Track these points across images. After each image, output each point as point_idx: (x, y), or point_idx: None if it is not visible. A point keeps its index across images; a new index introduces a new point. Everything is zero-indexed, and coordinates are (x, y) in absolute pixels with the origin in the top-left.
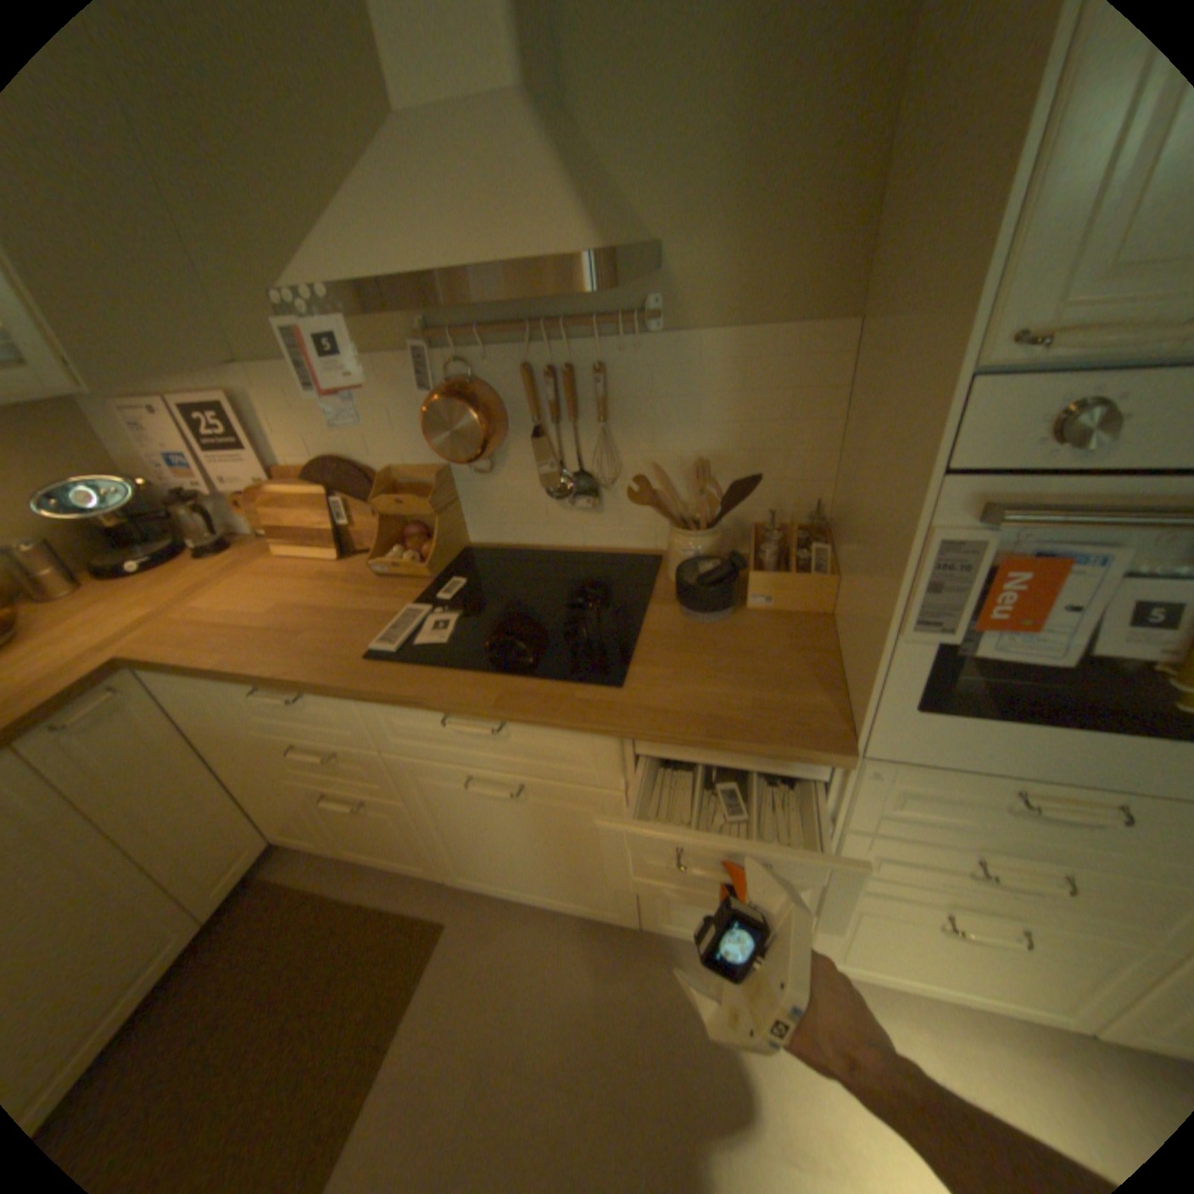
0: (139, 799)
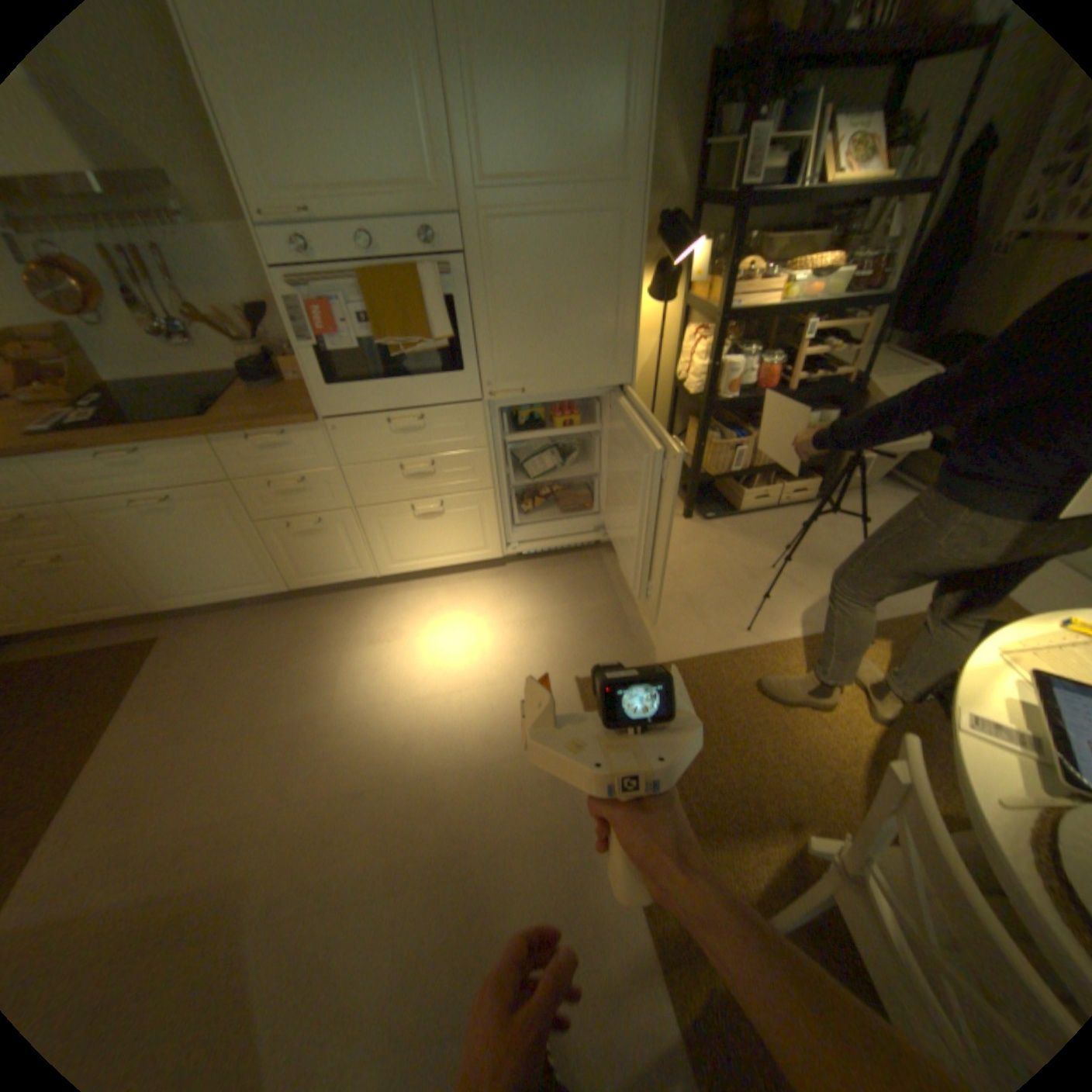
0: None
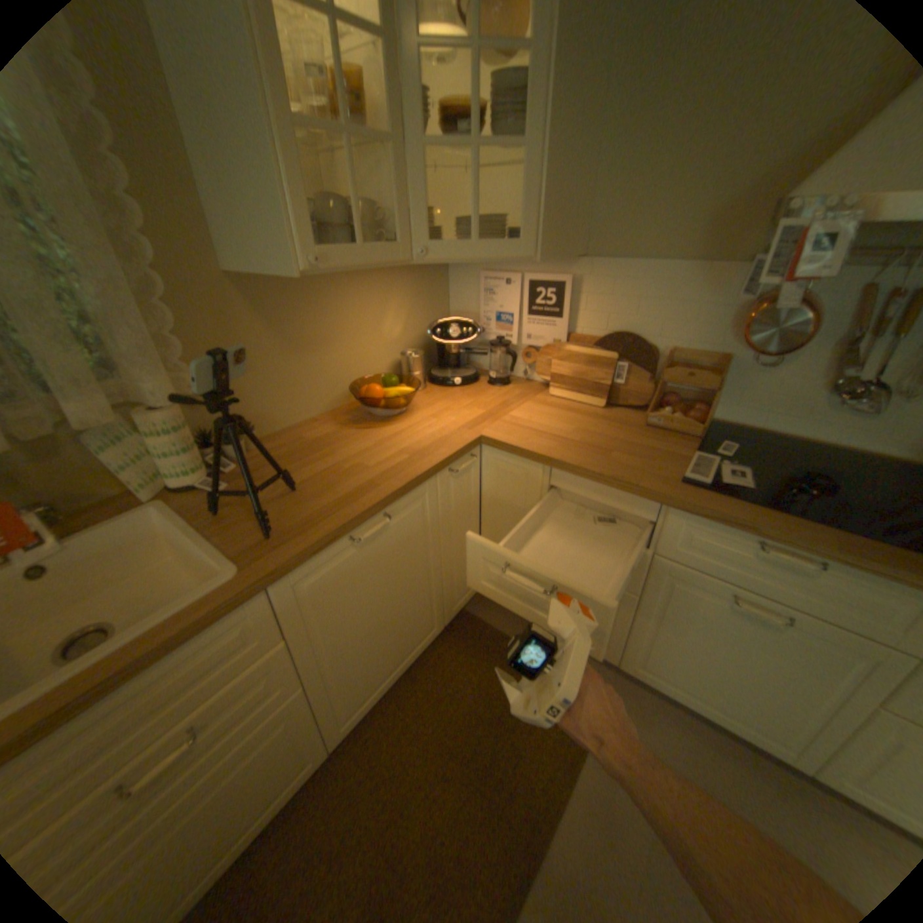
0: (456, 531)
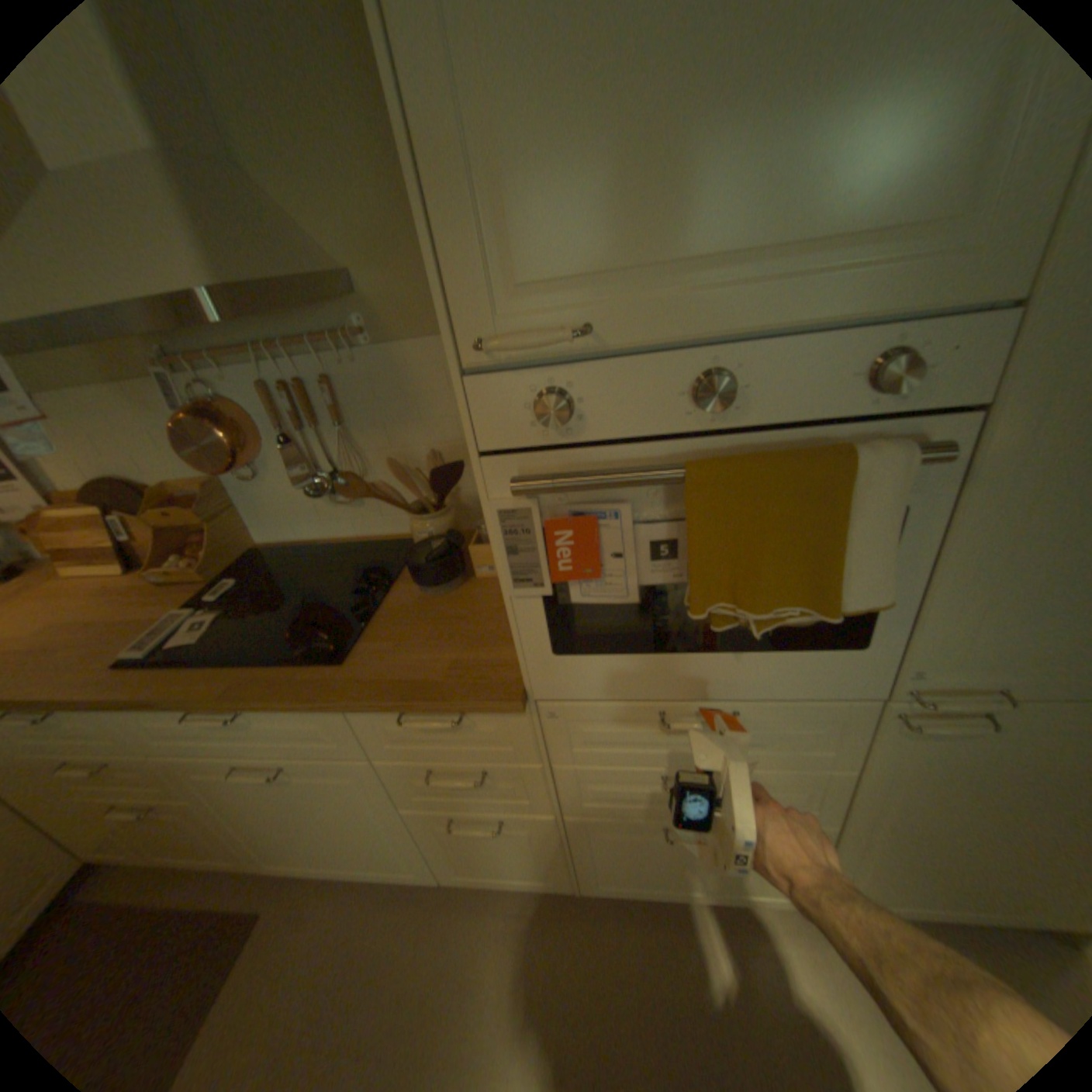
0: None
